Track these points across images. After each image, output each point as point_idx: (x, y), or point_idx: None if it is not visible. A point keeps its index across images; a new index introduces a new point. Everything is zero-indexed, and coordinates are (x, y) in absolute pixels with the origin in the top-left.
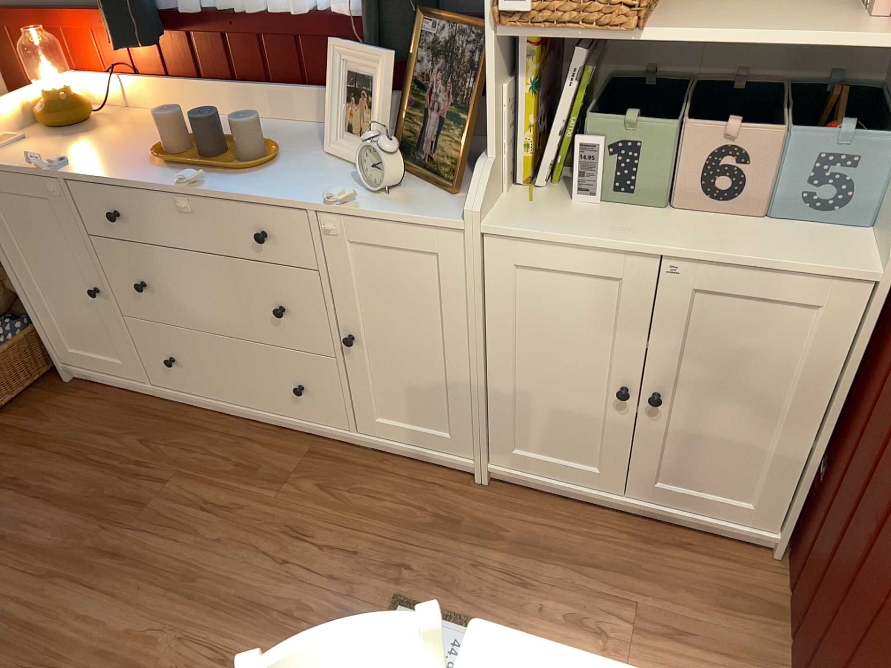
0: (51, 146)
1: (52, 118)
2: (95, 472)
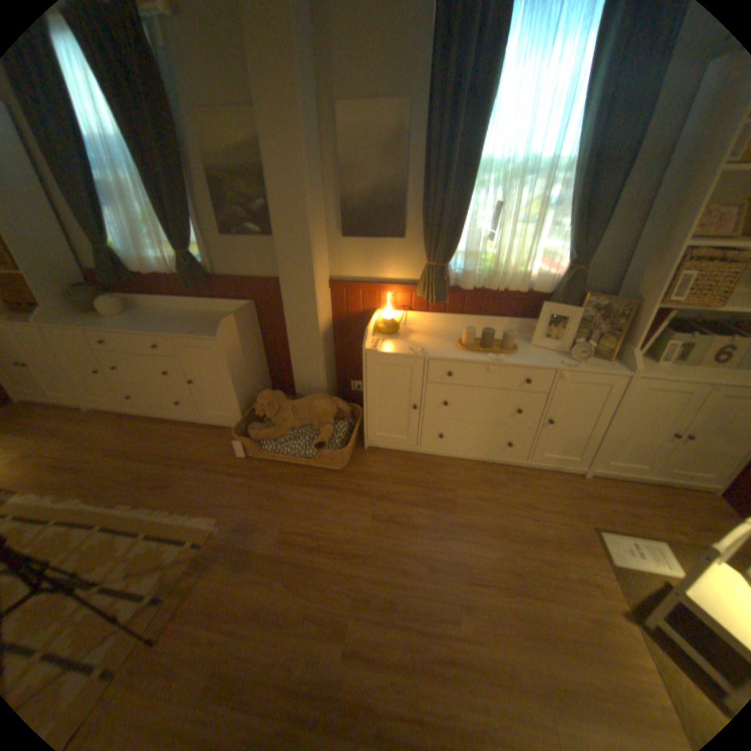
0: (392, 342)
1: (386, 329)
2: (416, 491)
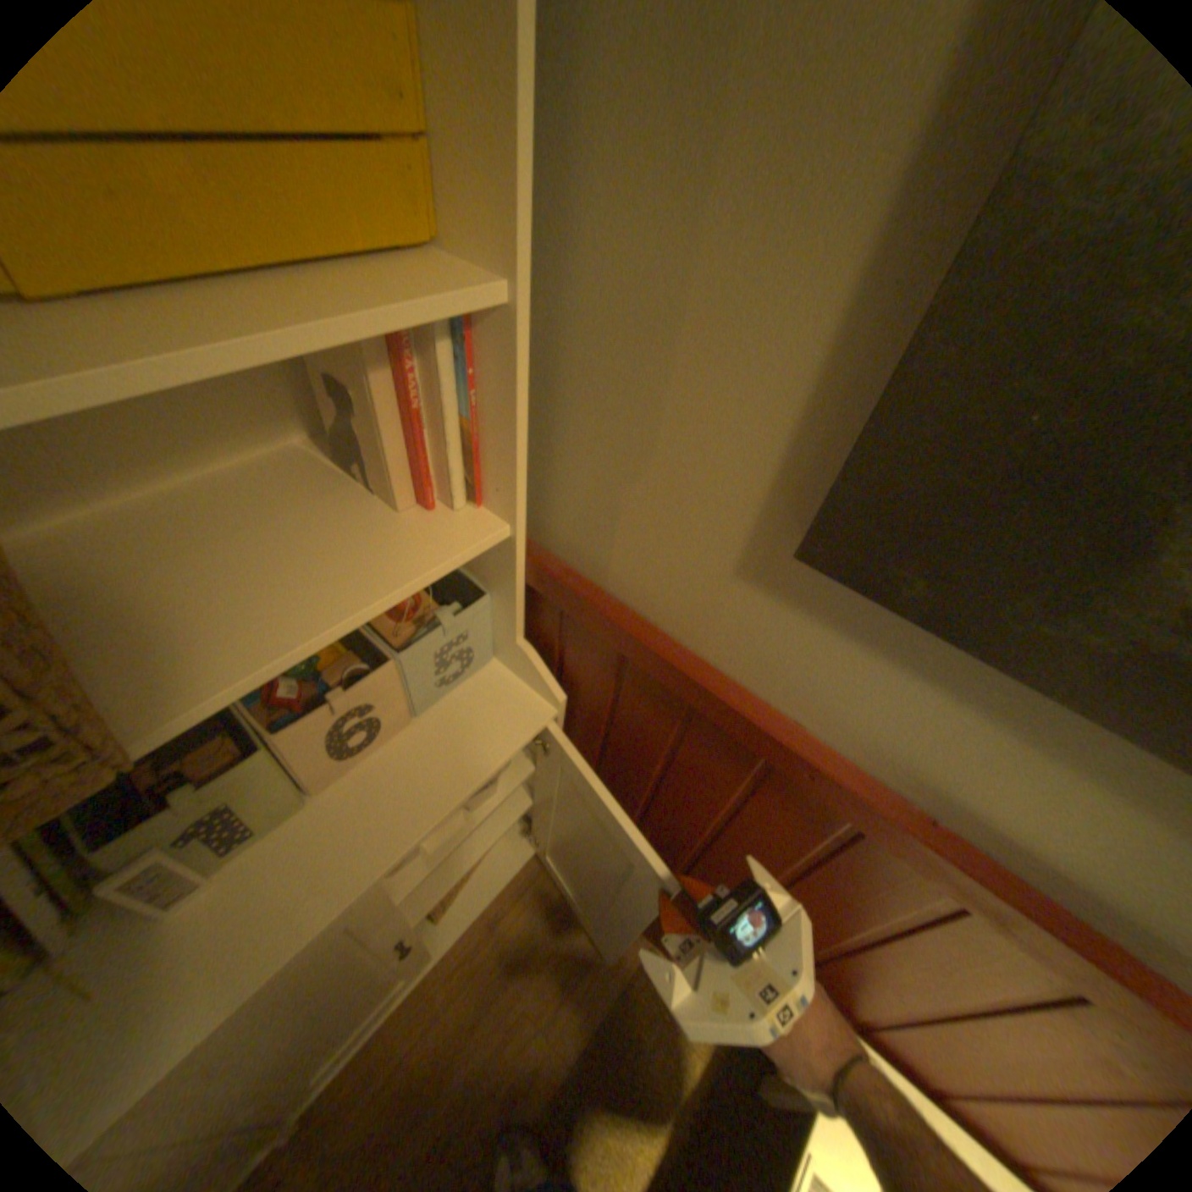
0: None
1: None
2: None
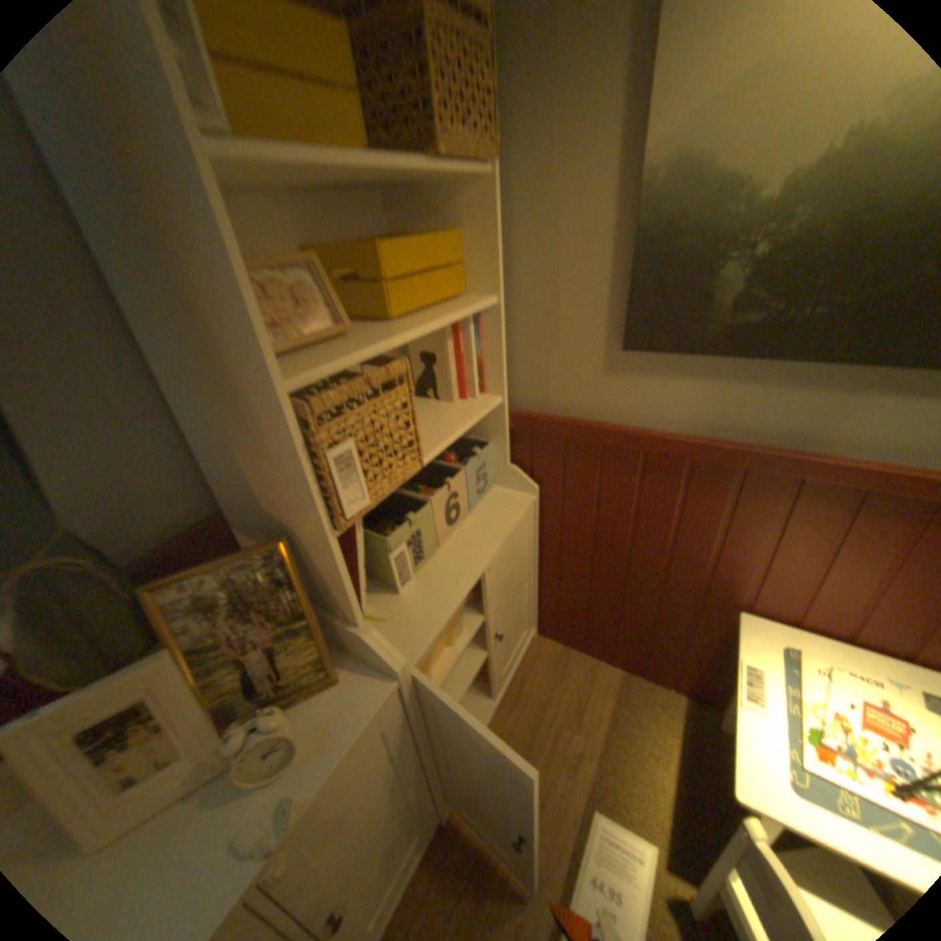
0: None
1: None
2: None
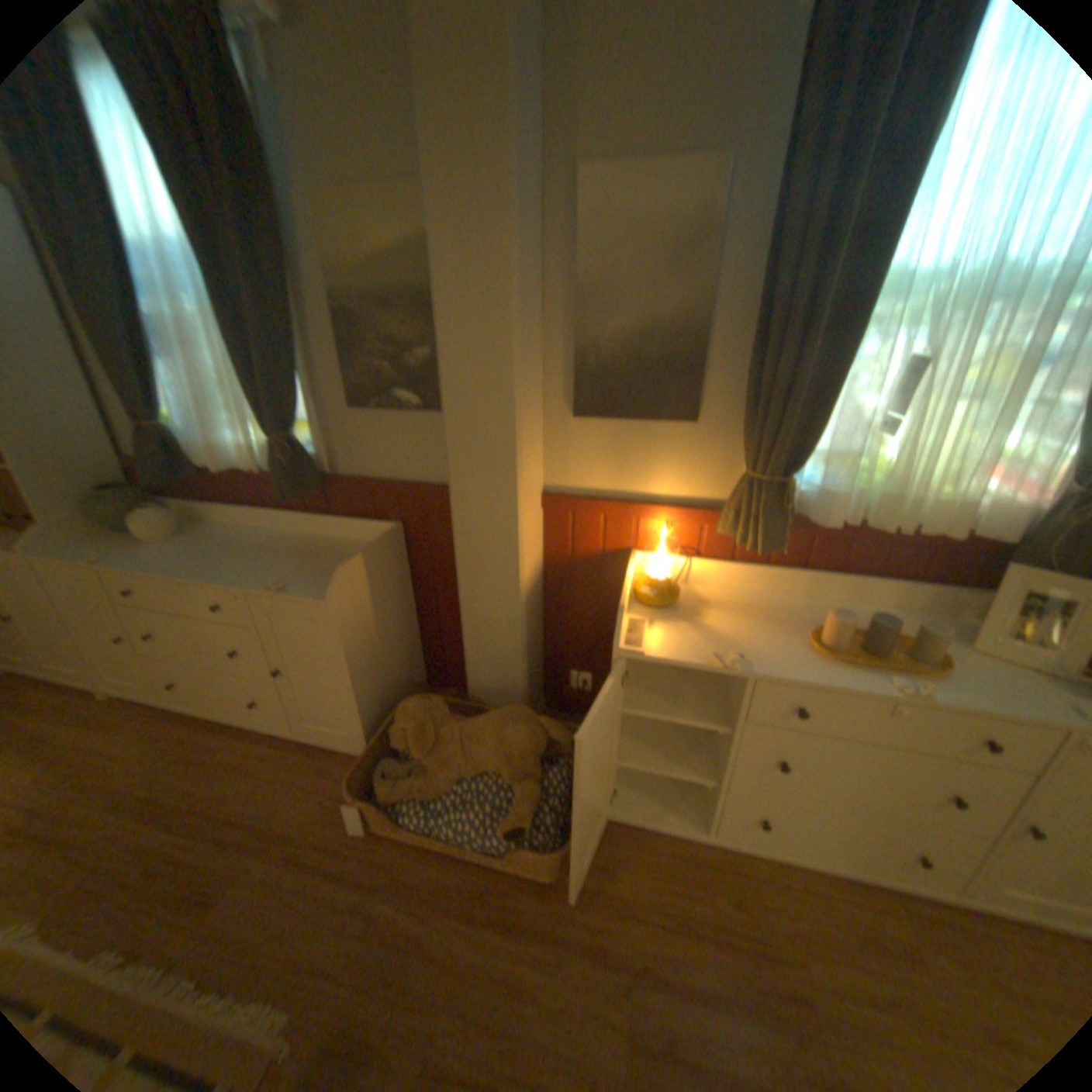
0: (671, 626)
1: (655, 597)
2: (720, 961)
